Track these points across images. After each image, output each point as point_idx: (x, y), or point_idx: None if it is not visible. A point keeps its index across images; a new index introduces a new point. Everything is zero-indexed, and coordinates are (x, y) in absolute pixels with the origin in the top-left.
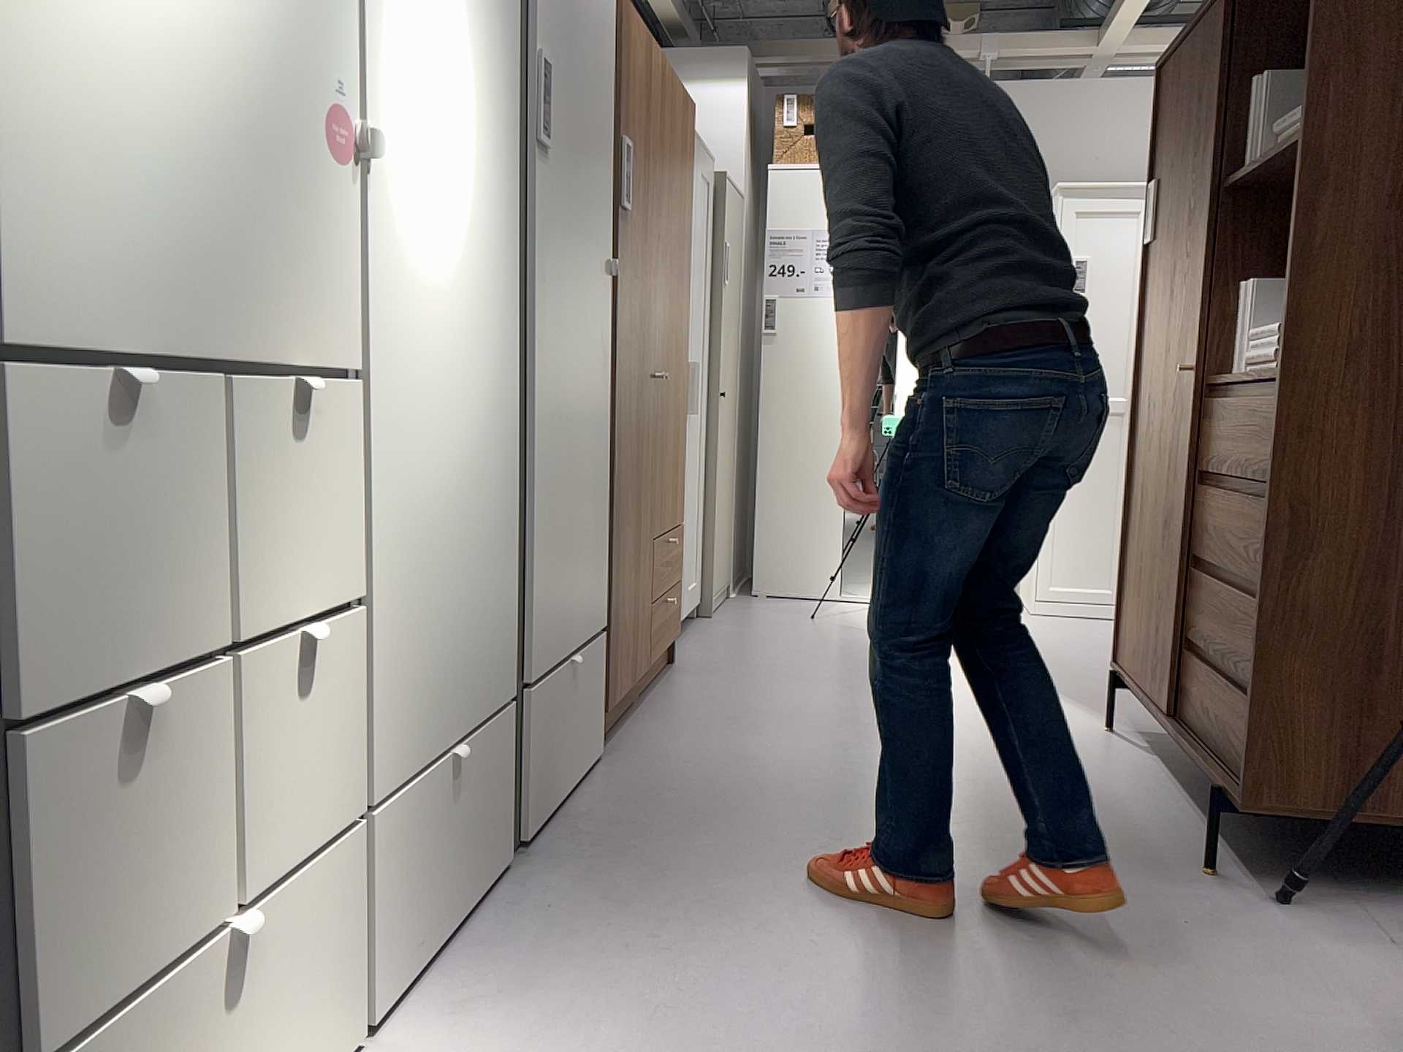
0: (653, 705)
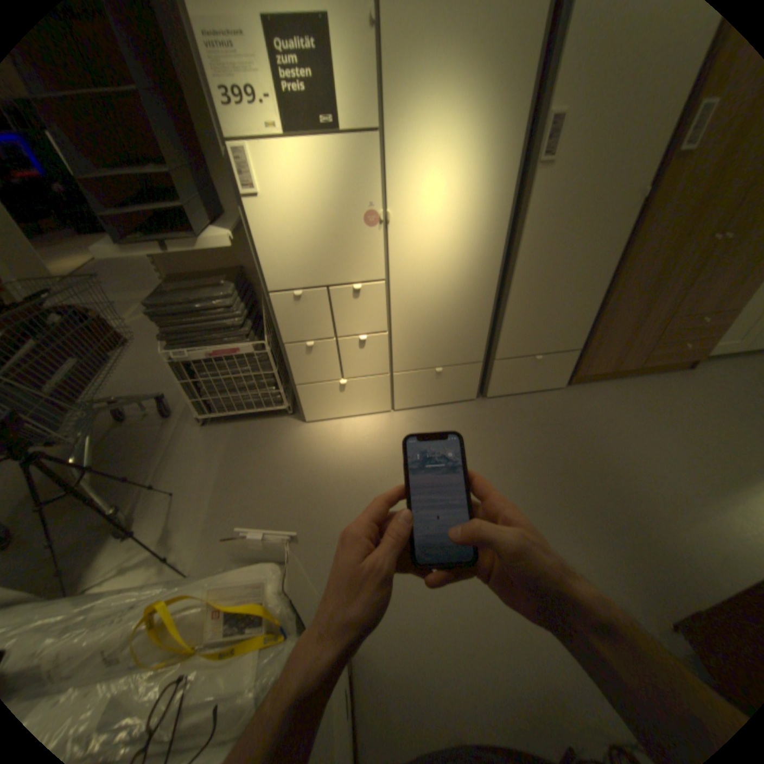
0: (638, 381)
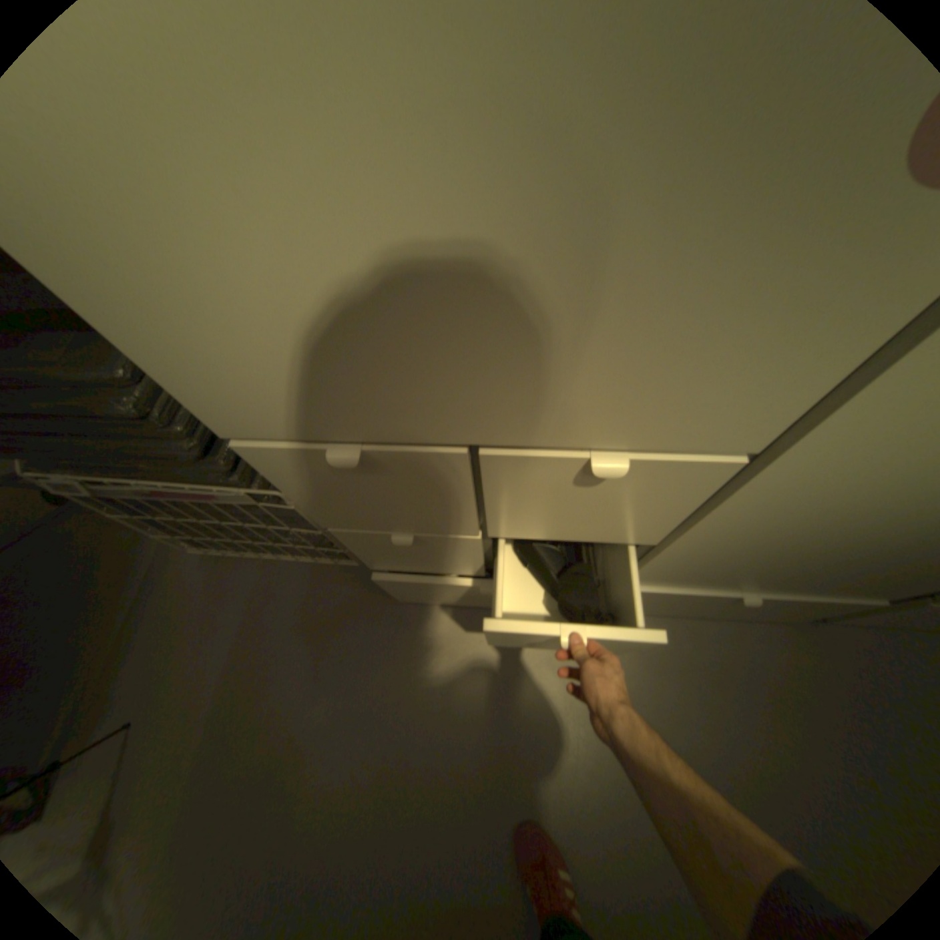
0: None
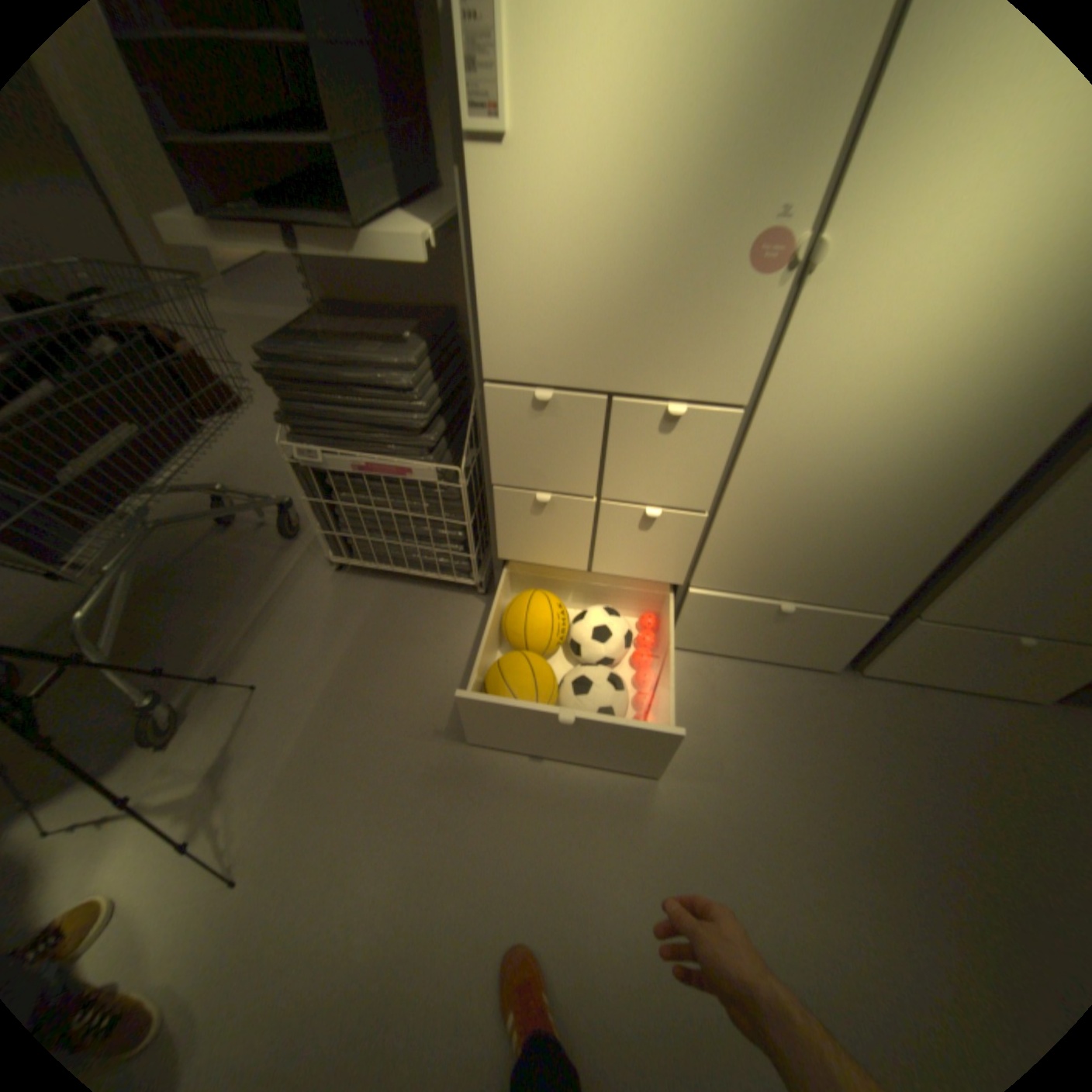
0: None
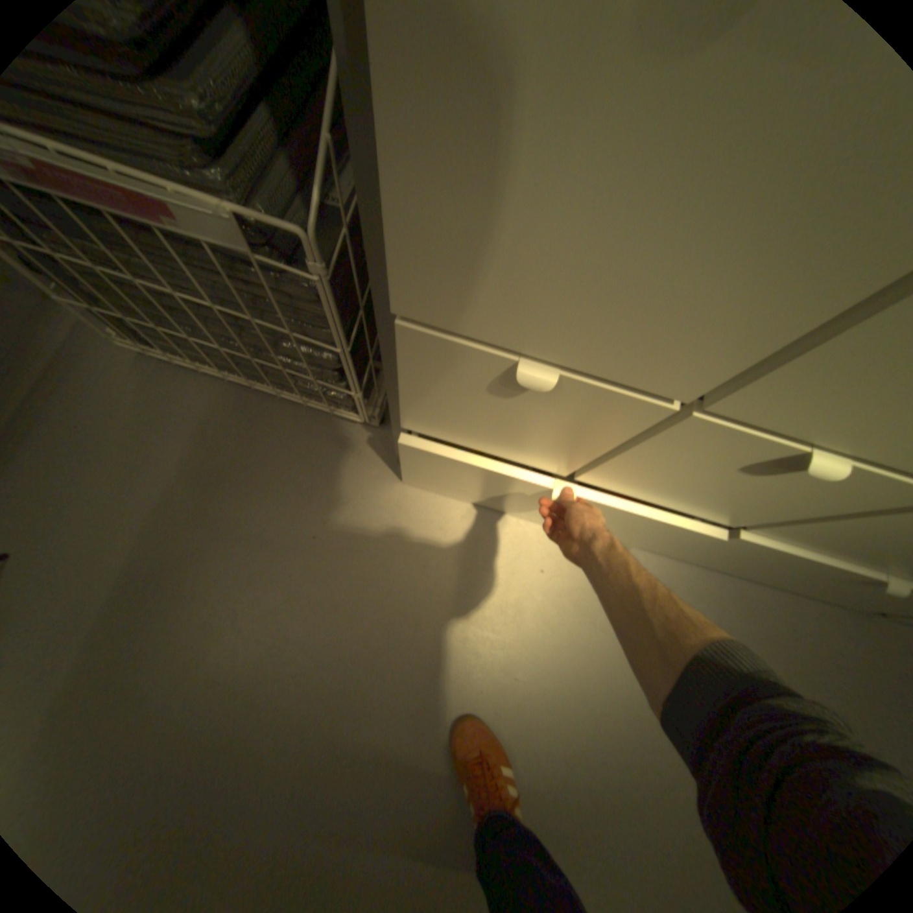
0: None
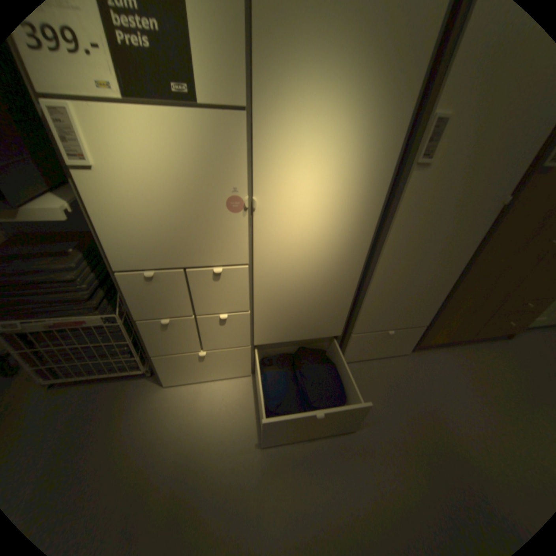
0: (469, 350)
